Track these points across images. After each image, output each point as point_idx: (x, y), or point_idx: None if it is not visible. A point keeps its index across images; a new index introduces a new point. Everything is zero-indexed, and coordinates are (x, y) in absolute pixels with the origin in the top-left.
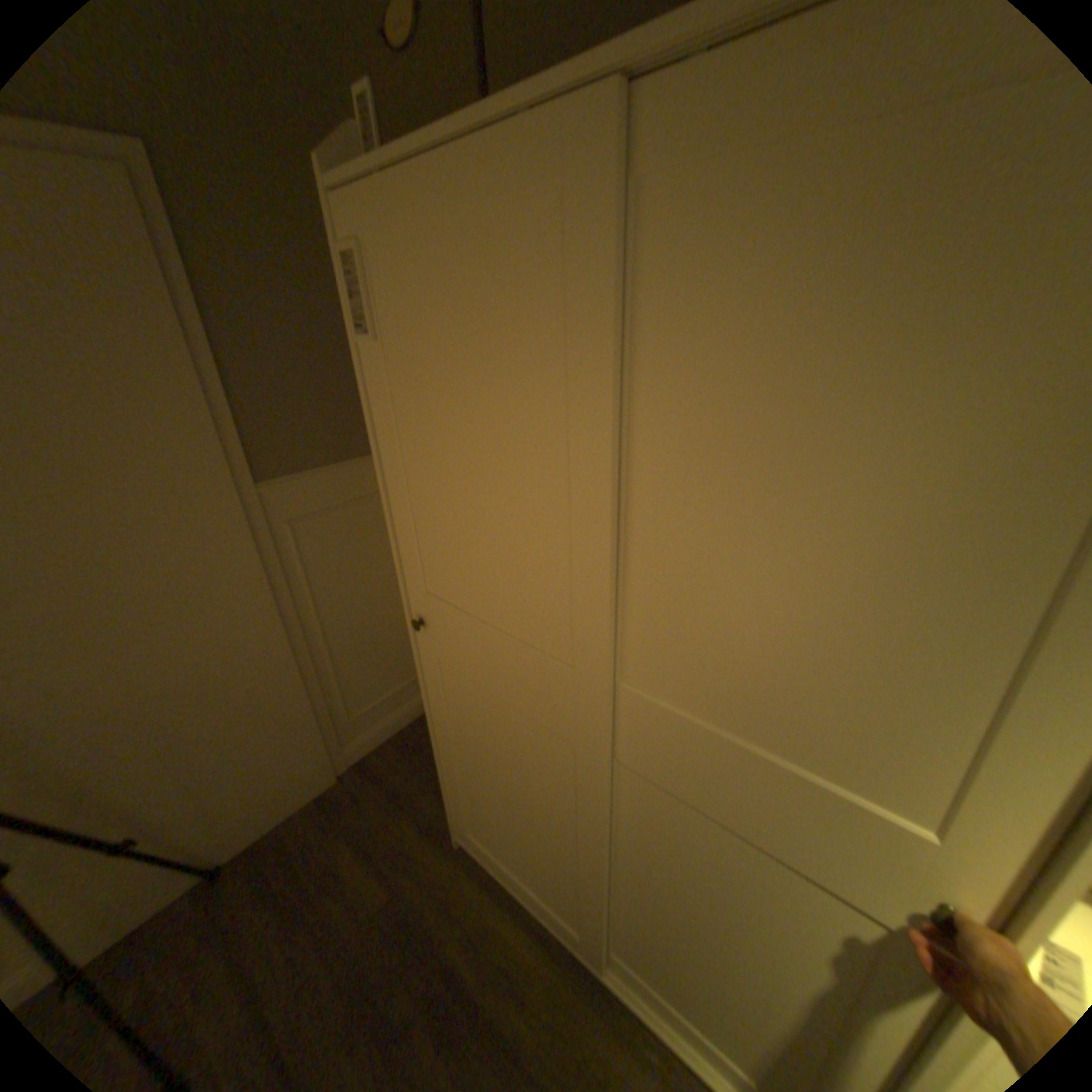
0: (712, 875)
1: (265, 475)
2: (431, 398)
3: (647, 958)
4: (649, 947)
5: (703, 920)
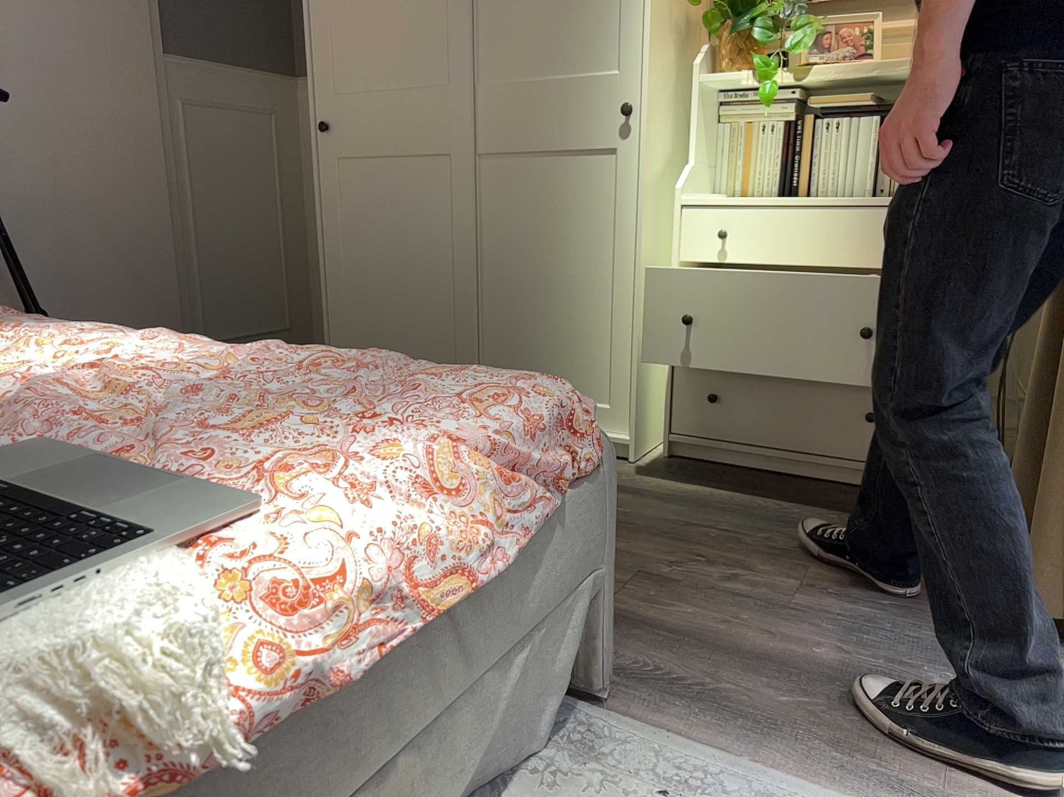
0: (539, 204)
1: (173, 52)
2: None
3: (509, 352)
4: (509, 337)
5: (539, 256)
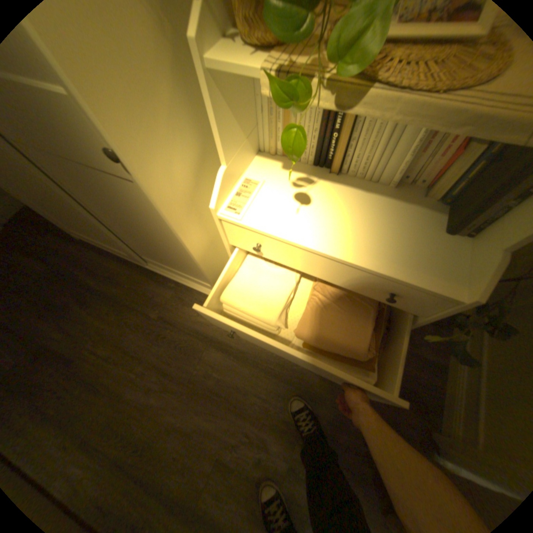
0: (101, 195)
1: None
2: None
3: (146, 251)
4: (140, 246)
5: (128, 222)
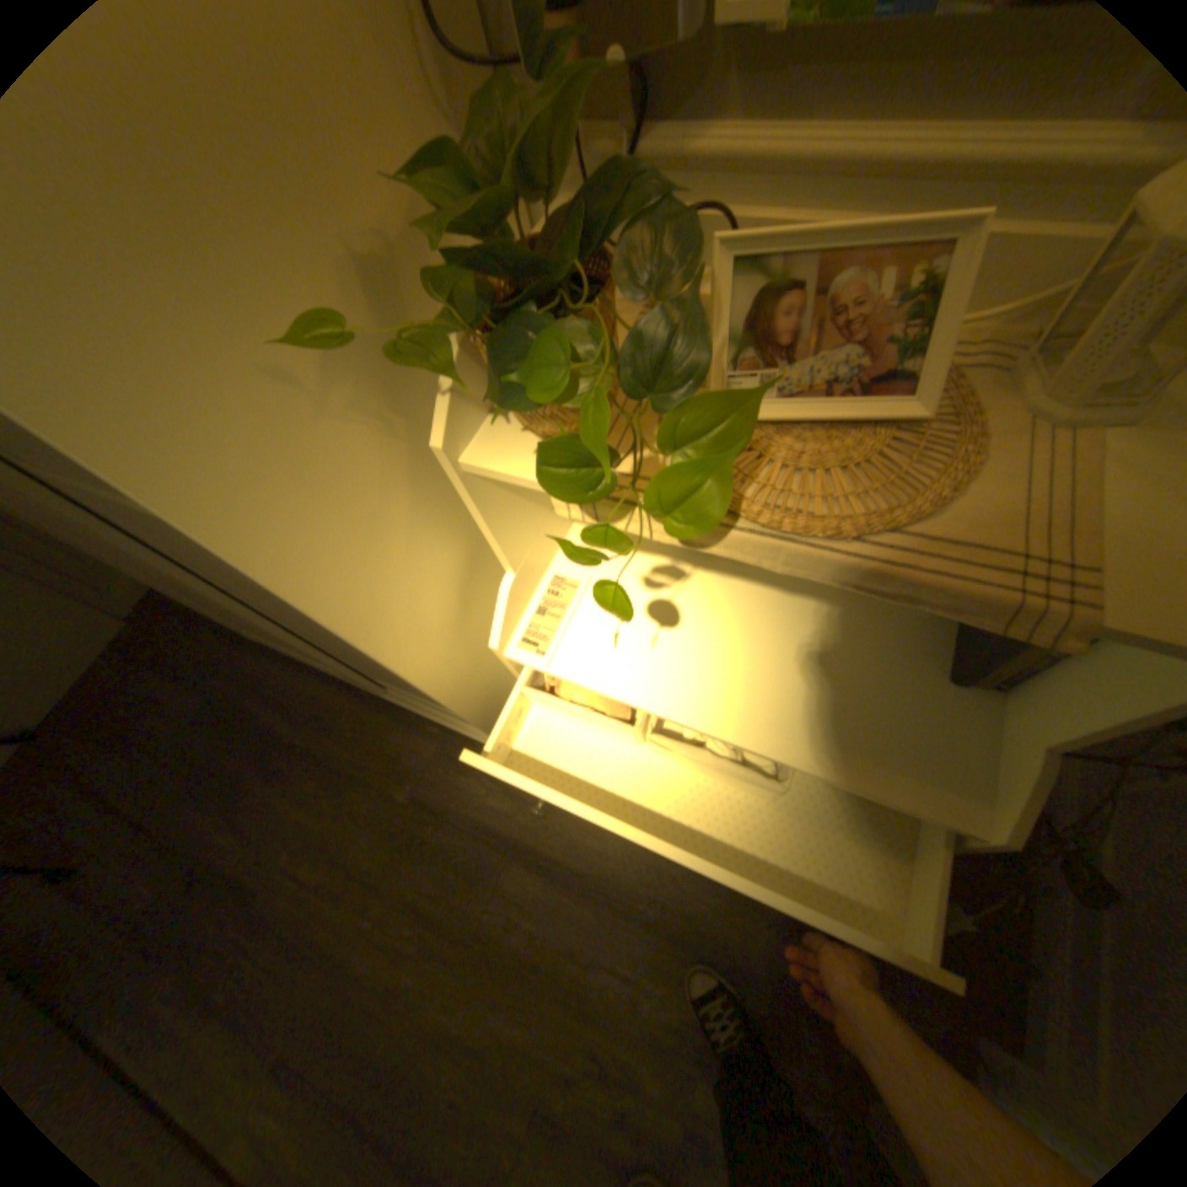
0: None
1: None
2: None
3: None
4: None
5: None
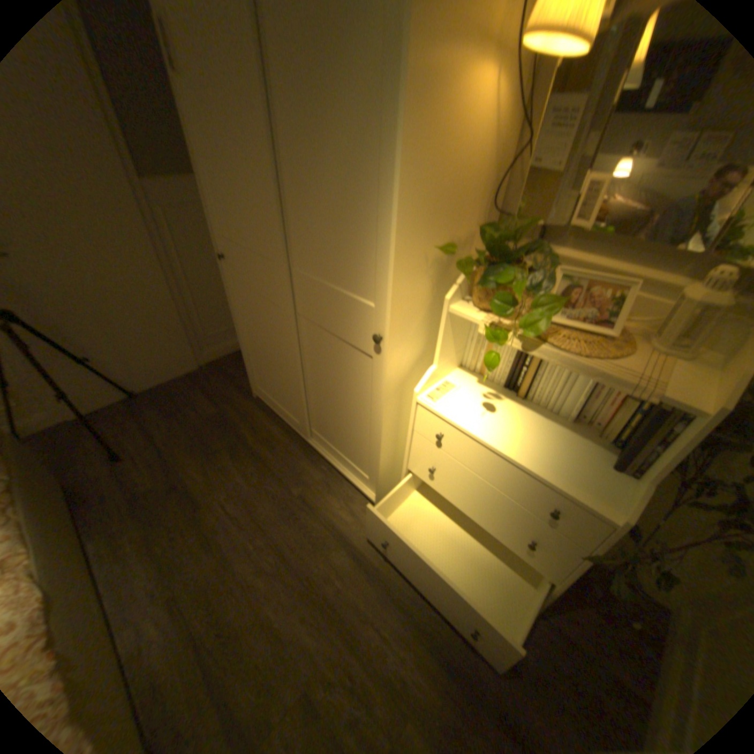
0: (330, 360)
1: (141, 171)
2: (204, 108)
3: (321, 421)
4: (321, 415)
5: (332, 387)
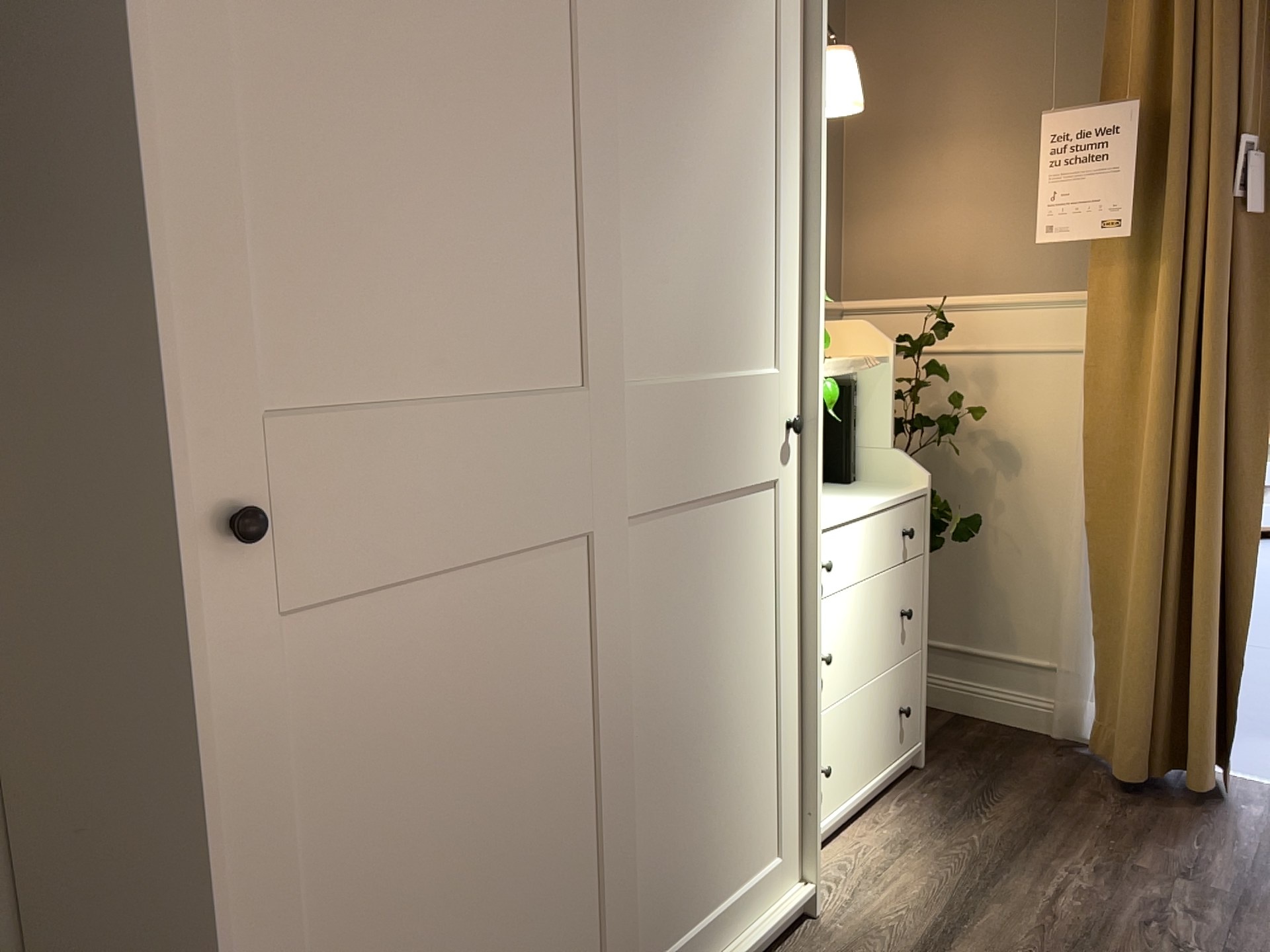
0: (700, 585)
1: None
2: None
3: (666, 864)
4: (666, 836)
5: (700, 671)
